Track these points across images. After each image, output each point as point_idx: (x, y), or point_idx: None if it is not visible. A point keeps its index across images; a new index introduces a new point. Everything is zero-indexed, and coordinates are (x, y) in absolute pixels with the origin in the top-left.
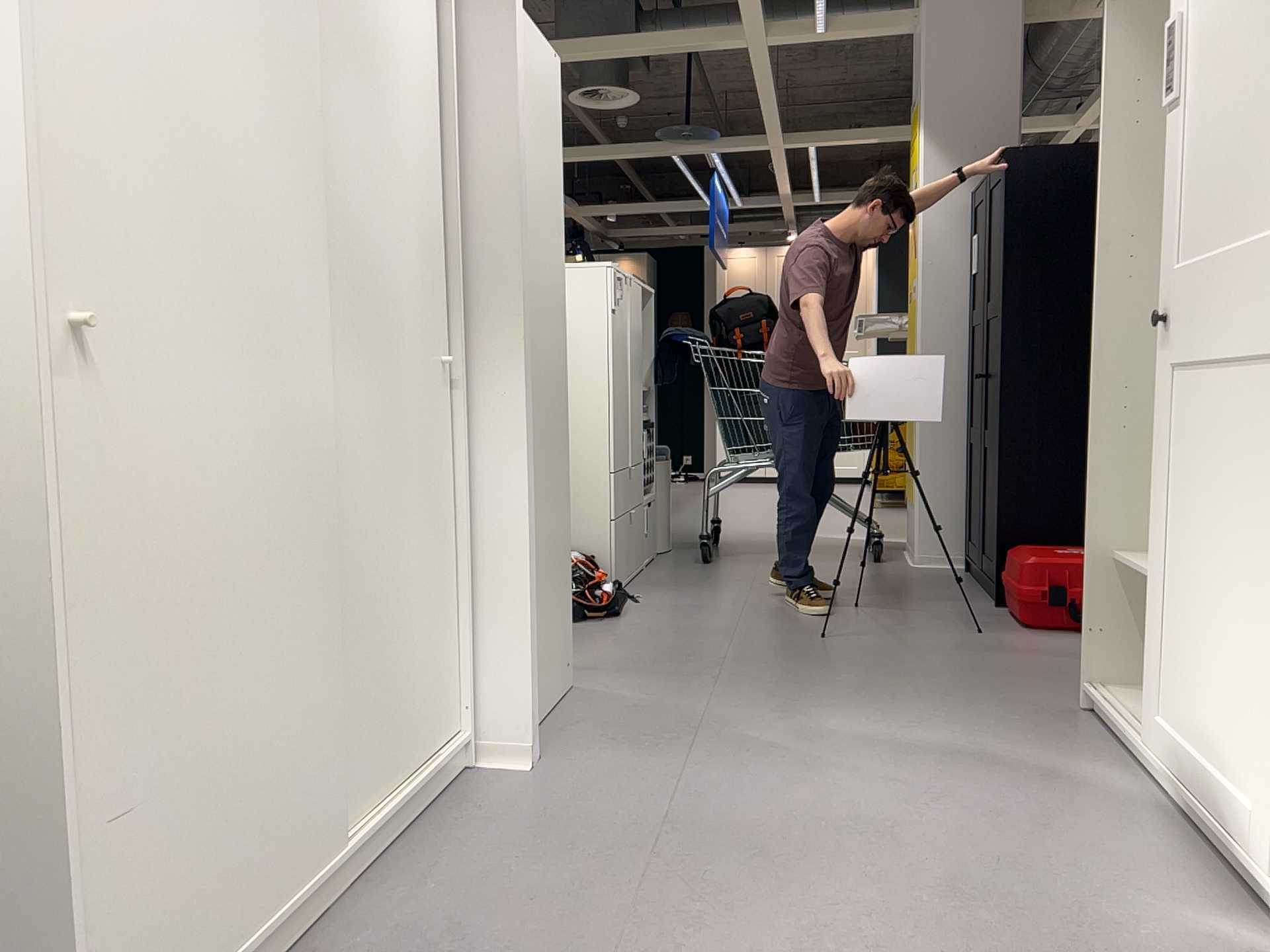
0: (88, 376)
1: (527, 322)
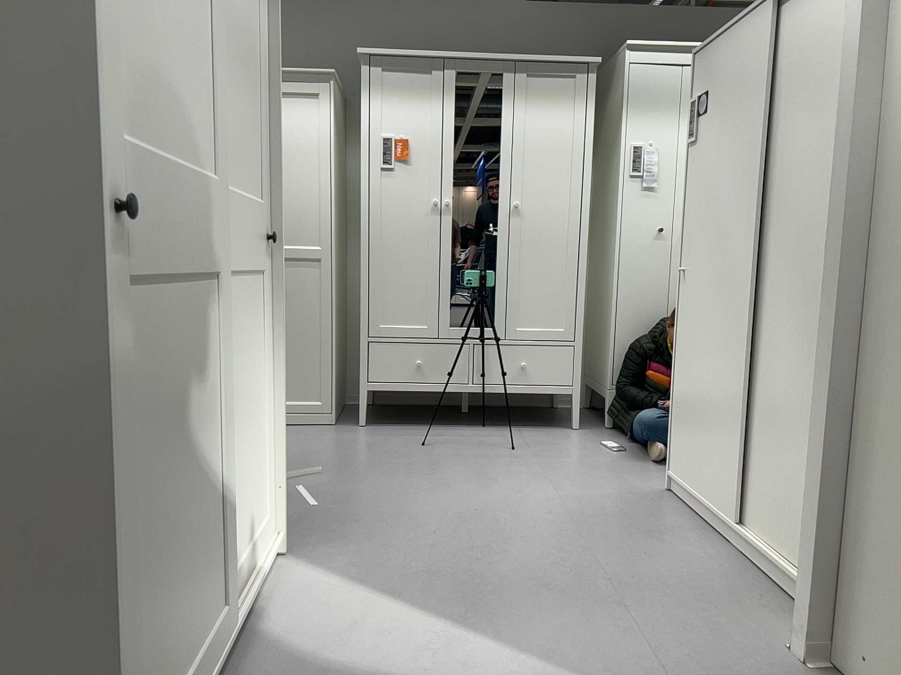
0: (685, 285)
1: (836, 234)
